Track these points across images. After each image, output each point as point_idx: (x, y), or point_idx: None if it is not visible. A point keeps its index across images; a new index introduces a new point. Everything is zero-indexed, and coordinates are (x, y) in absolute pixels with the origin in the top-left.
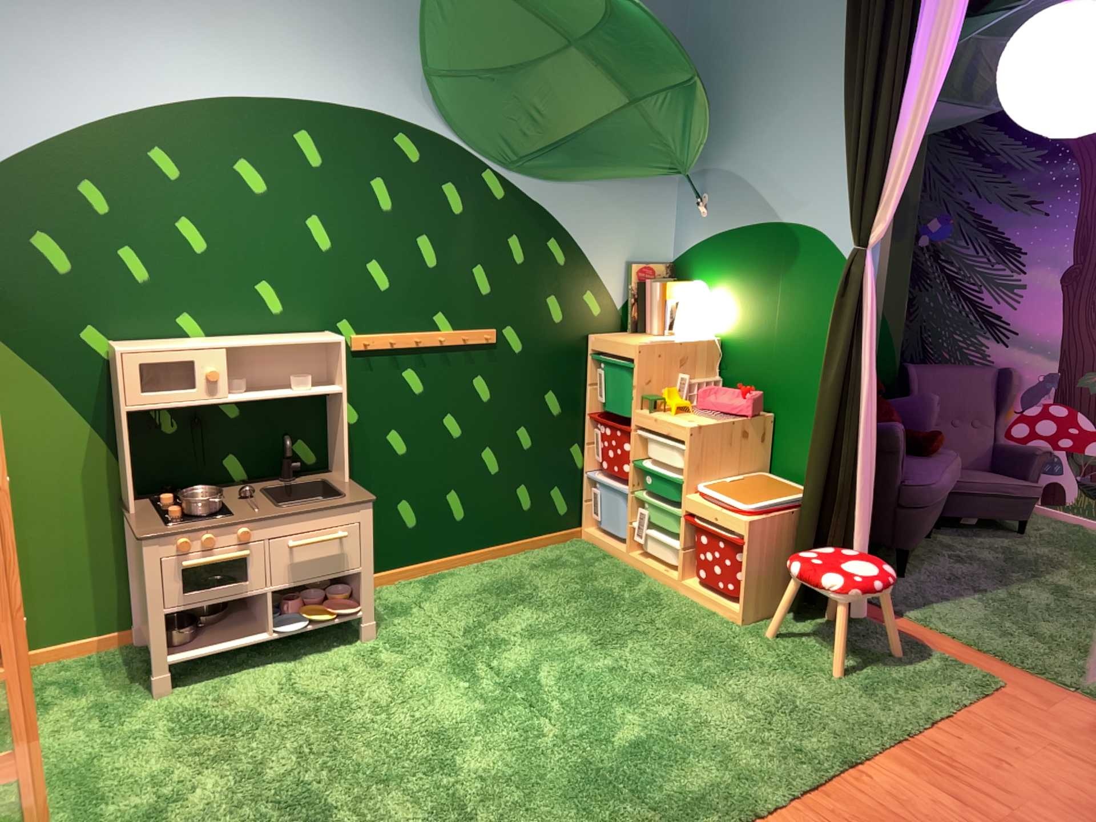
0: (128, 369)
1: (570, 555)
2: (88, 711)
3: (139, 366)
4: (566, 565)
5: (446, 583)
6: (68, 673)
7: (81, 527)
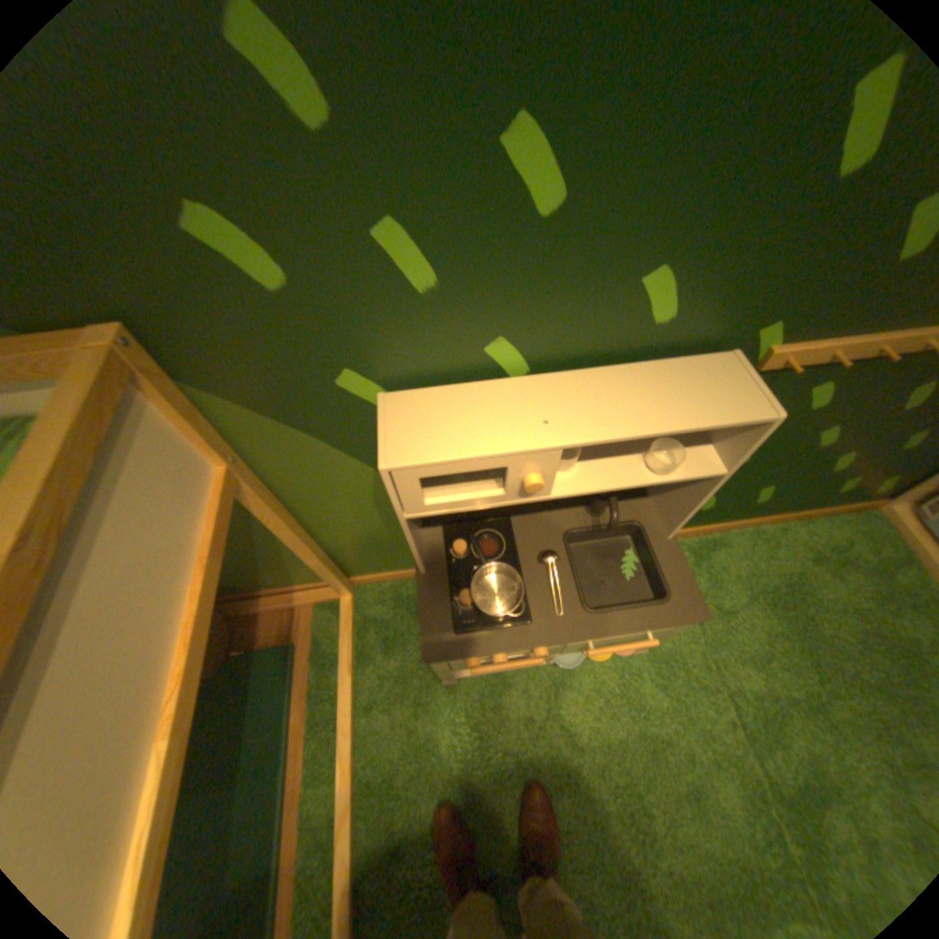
0: (401, 485)
1: (864, 543)
2: (393, 683)
3: (419, 481)
4: (857, 563)
5: (717, 559)
6: (383, 607)
7: (379, 529)
